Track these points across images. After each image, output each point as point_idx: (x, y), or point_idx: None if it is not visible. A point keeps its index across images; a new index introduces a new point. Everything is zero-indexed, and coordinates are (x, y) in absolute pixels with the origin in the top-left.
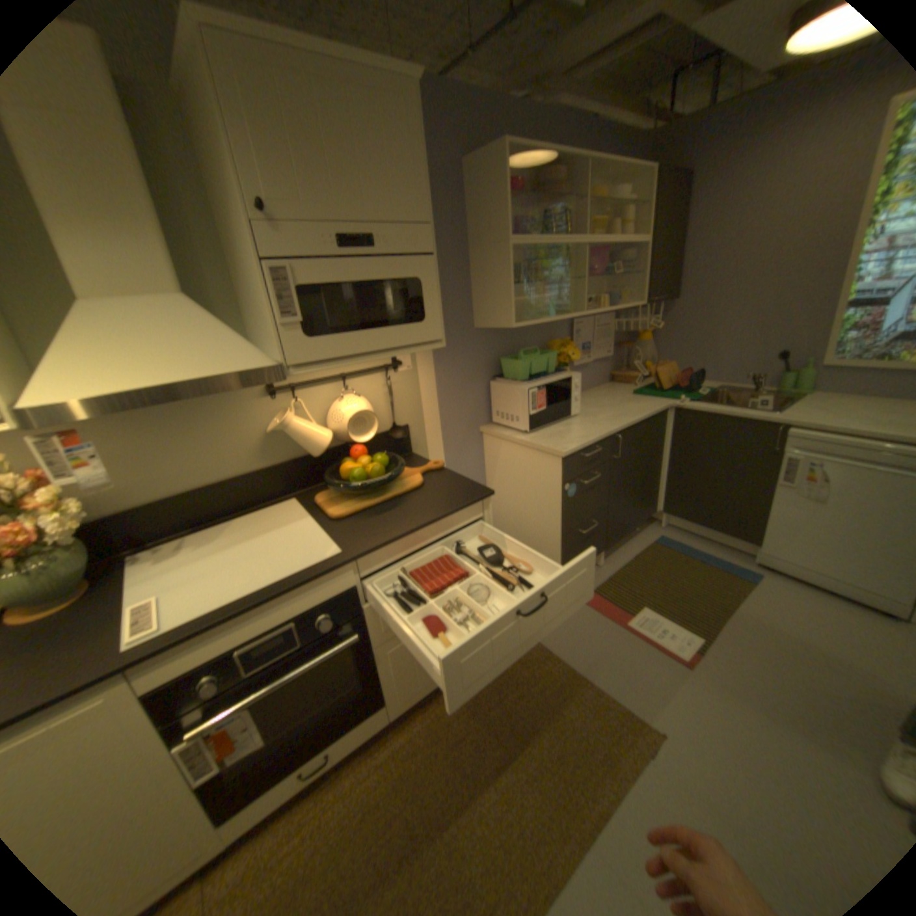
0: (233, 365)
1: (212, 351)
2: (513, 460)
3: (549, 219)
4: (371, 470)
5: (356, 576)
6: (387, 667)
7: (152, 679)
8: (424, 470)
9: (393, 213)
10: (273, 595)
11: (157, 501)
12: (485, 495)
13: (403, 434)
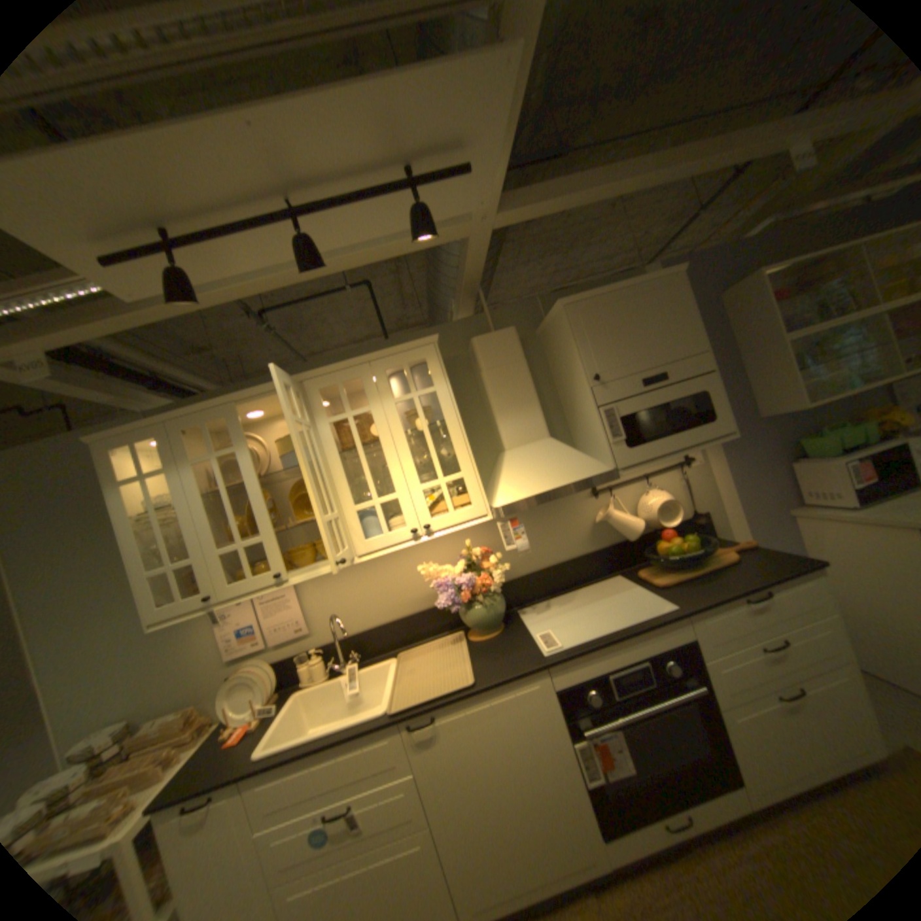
0: (587, 474)
1: (574, 467)
2: (846, 542)
3: (825, 306)
4: (685, 550)
5: (695, 633)
6: (740, 741)
7: (562, 683)
8: (737, 551)
9: (678, 355)
10: (633, 636)
11: (530, 575)
12: (818, 567)
13: (705, 521)
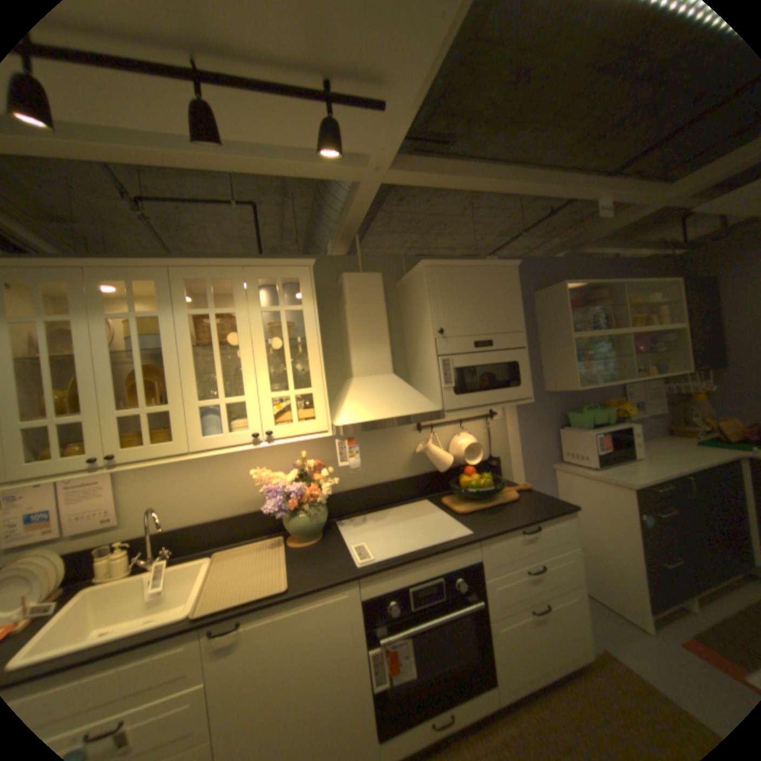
0: (420, 409)
1: (409, 402)
2: (586, 493)
3: (597, 320)
4: (481, 484)
5: (482, 555)
6: (500, 647)
7: (368, 592)
8: (516, 490)
9: (503, 329)
10: (435, 553)
11: (353, 490)
12: (573, 510)
13: (496, 463)
